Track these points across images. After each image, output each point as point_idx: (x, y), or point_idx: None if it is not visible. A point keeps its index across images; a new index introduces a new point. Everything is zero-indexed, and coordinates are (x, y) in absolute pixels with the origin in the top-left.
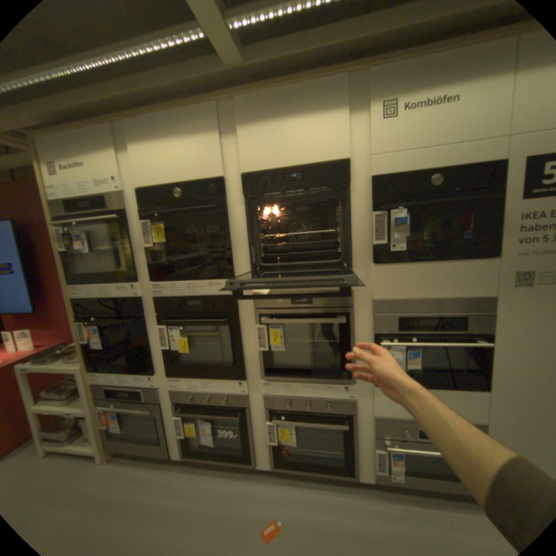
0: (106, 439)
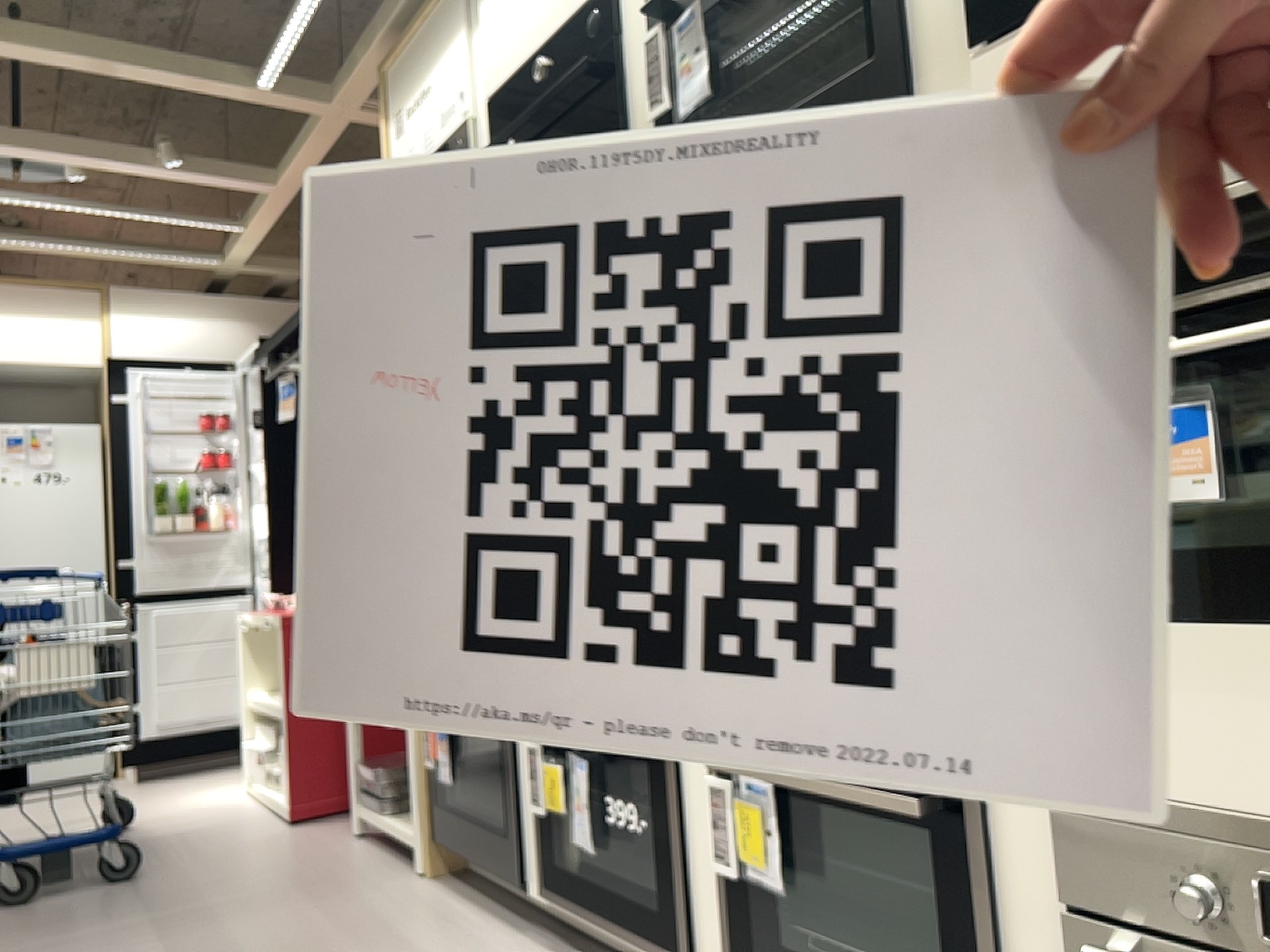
0: (439, 806)
